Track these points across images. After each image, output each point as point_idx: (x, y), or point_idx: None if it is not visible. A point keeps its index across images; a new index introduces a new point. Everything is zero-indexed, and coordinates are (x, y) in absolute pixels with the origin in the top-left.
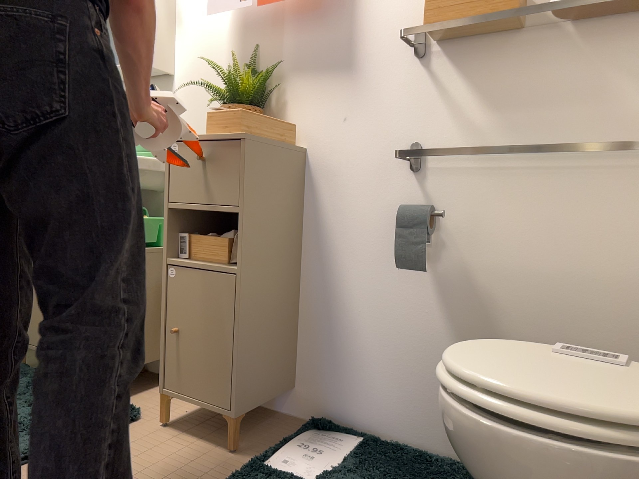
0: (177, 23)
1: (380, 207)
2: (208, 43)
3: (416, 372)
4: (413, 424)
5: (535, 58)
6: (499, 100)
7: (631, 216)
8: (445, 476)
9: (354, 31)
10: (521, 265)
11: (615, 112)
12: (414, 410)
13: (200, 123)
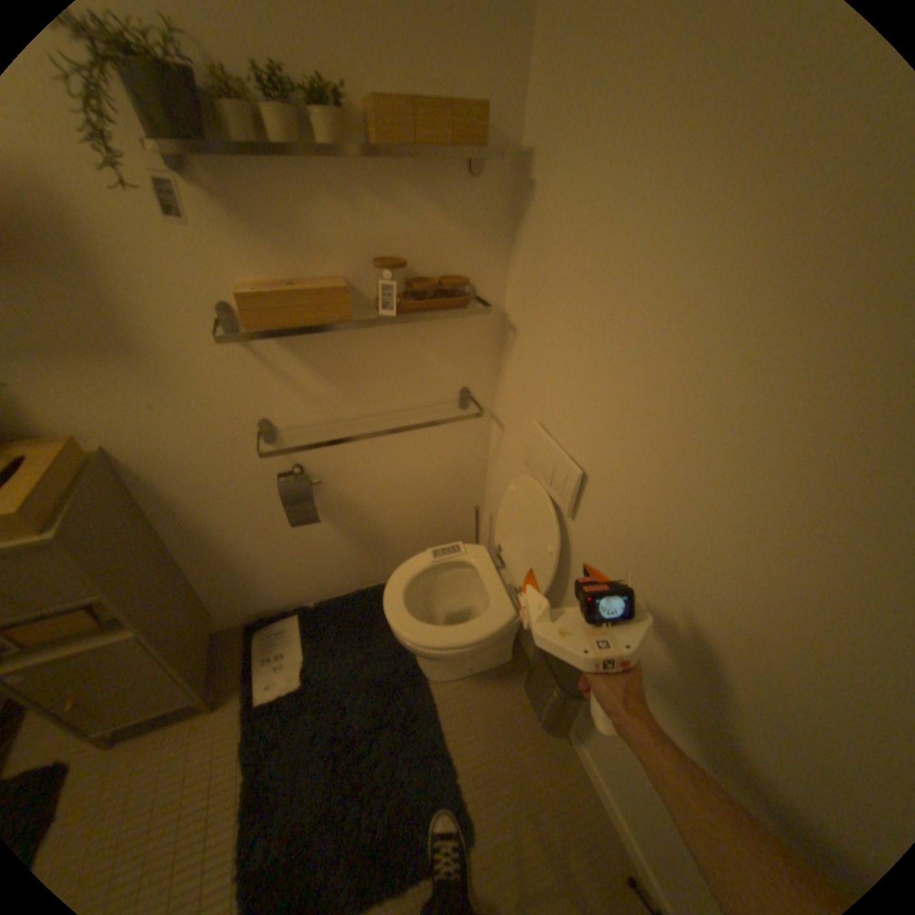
0: None
1: (243, 477)
2: None
3: (320, 562)
4: (327, 586)
5: (362, 337)
6: (337, 374)
7: (442, 438)
8: (366, 610)
9: (106, 296)
10: (379, 482)
11: (427, 377)
12: (325, 580)
13: None
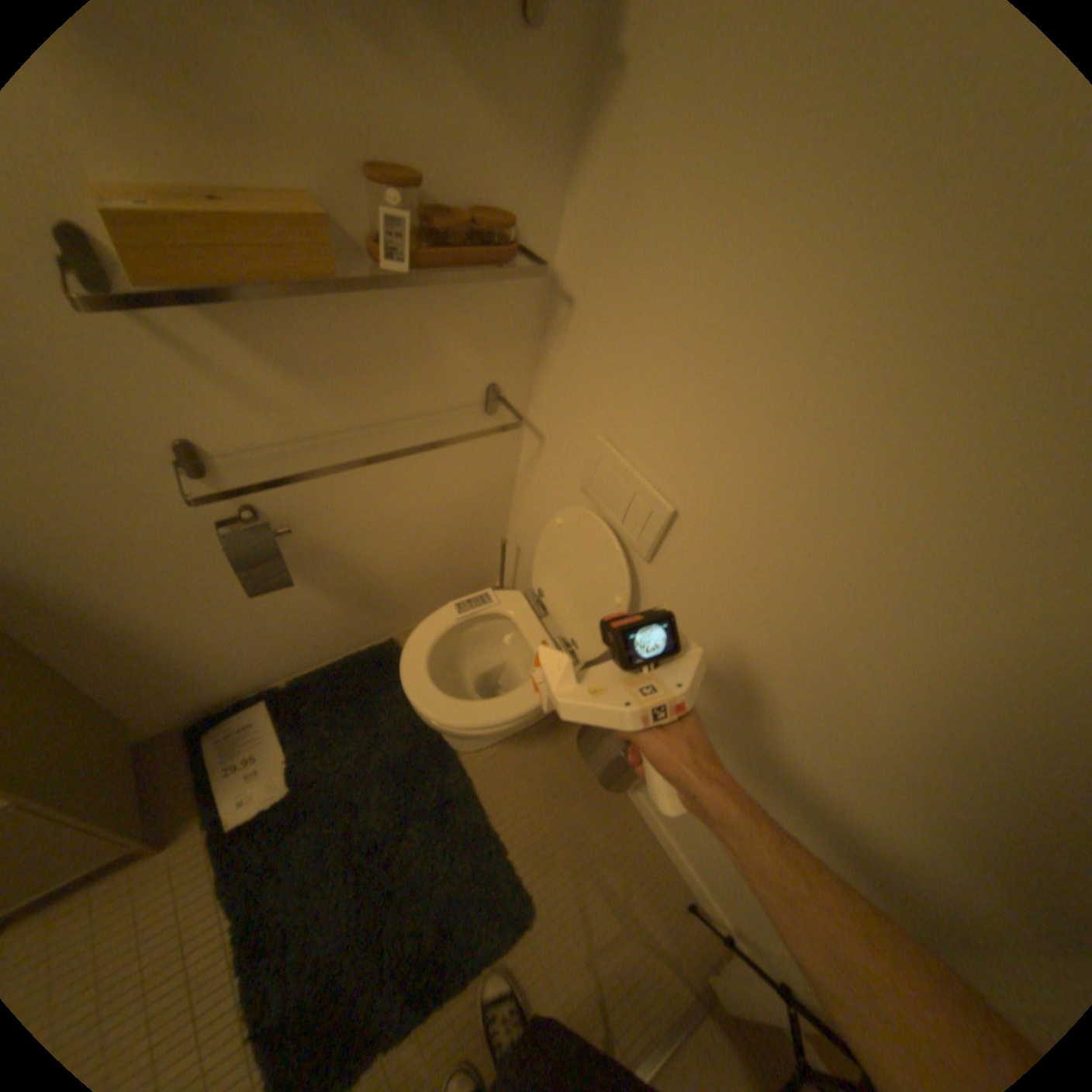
0: None
1: (153, 531)
2: None
3: (290, 631)
4: (301, 658)
5: (344, 302)
6: (304, 363)
7: (459, 454)
8: (363, 681)
9: None
10: (372, 519)
11: (442, 368)
12: (299, 651)
13: None
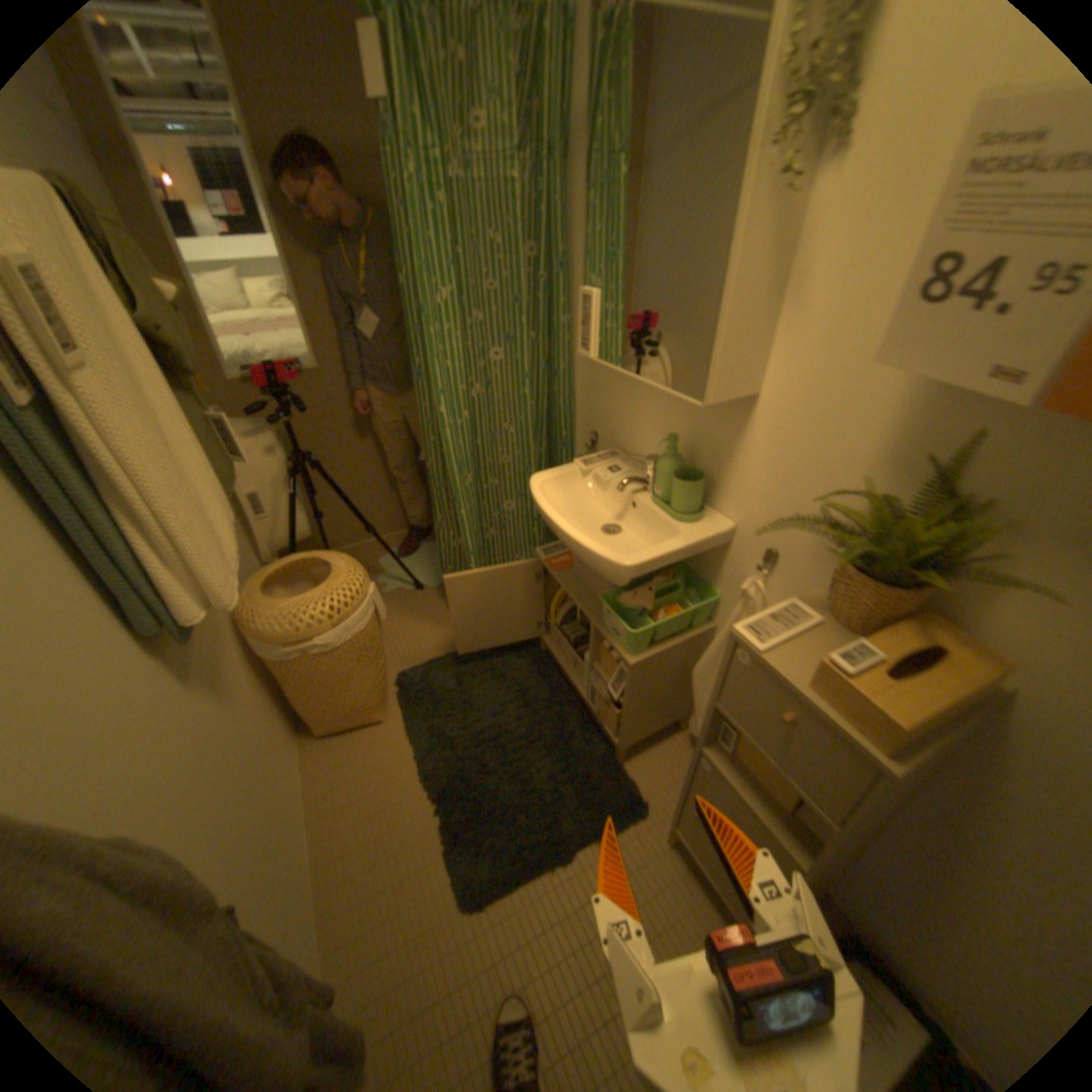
0: (791, 292)
1: None
2: (851, 364)
3: None
4: None
5: None
6: None
7: None
8: None
9: None
10: None
11: None
12: None
13: (792, 498)
